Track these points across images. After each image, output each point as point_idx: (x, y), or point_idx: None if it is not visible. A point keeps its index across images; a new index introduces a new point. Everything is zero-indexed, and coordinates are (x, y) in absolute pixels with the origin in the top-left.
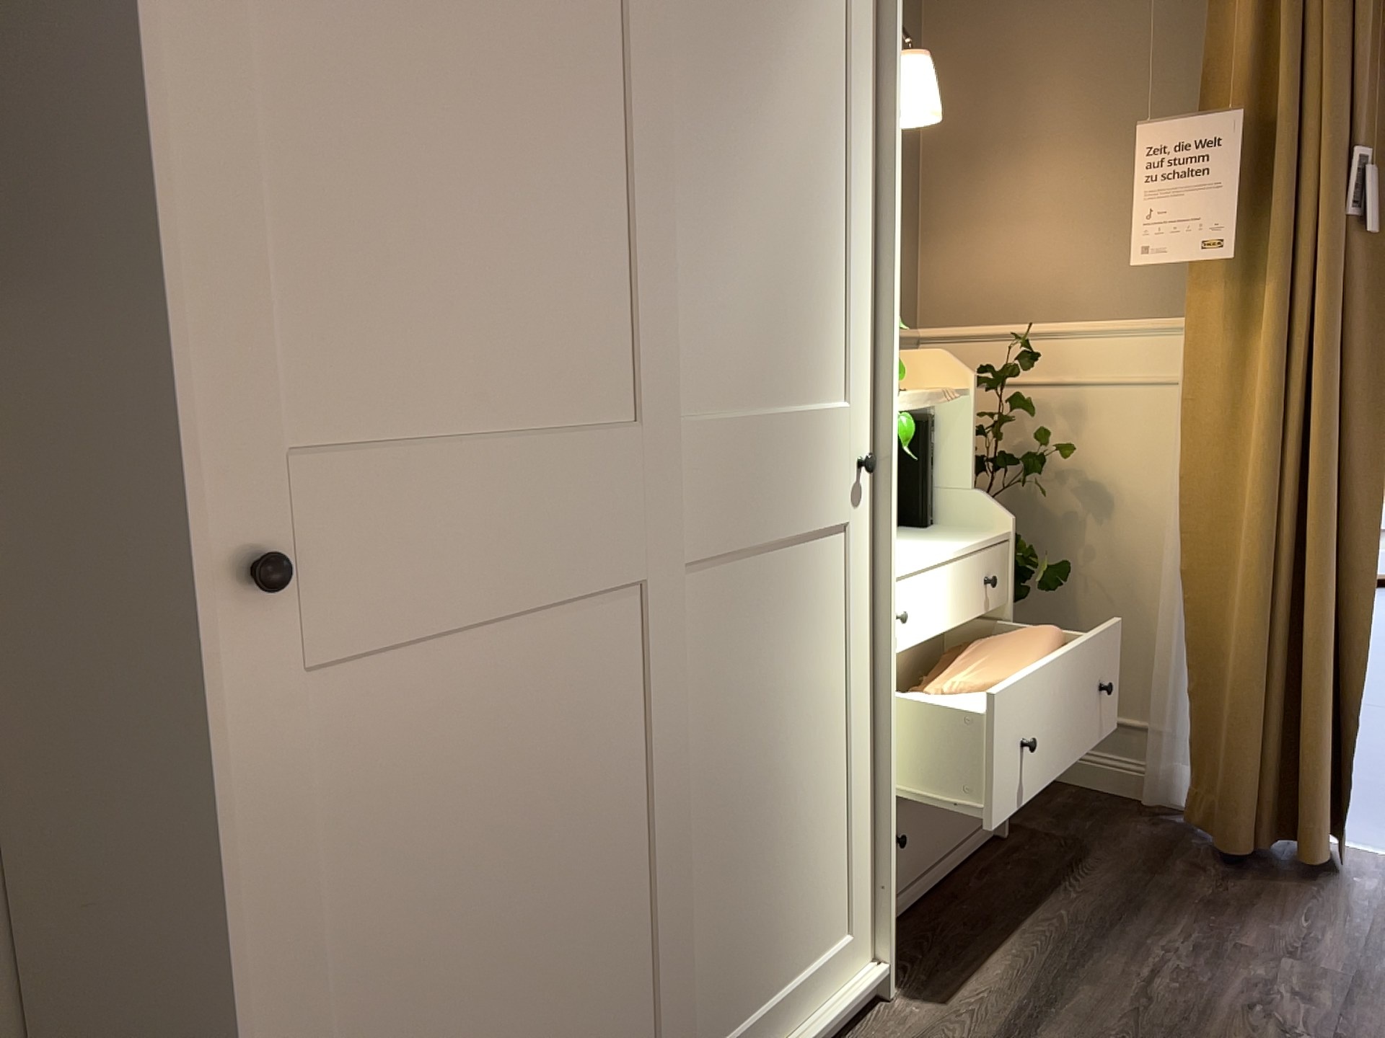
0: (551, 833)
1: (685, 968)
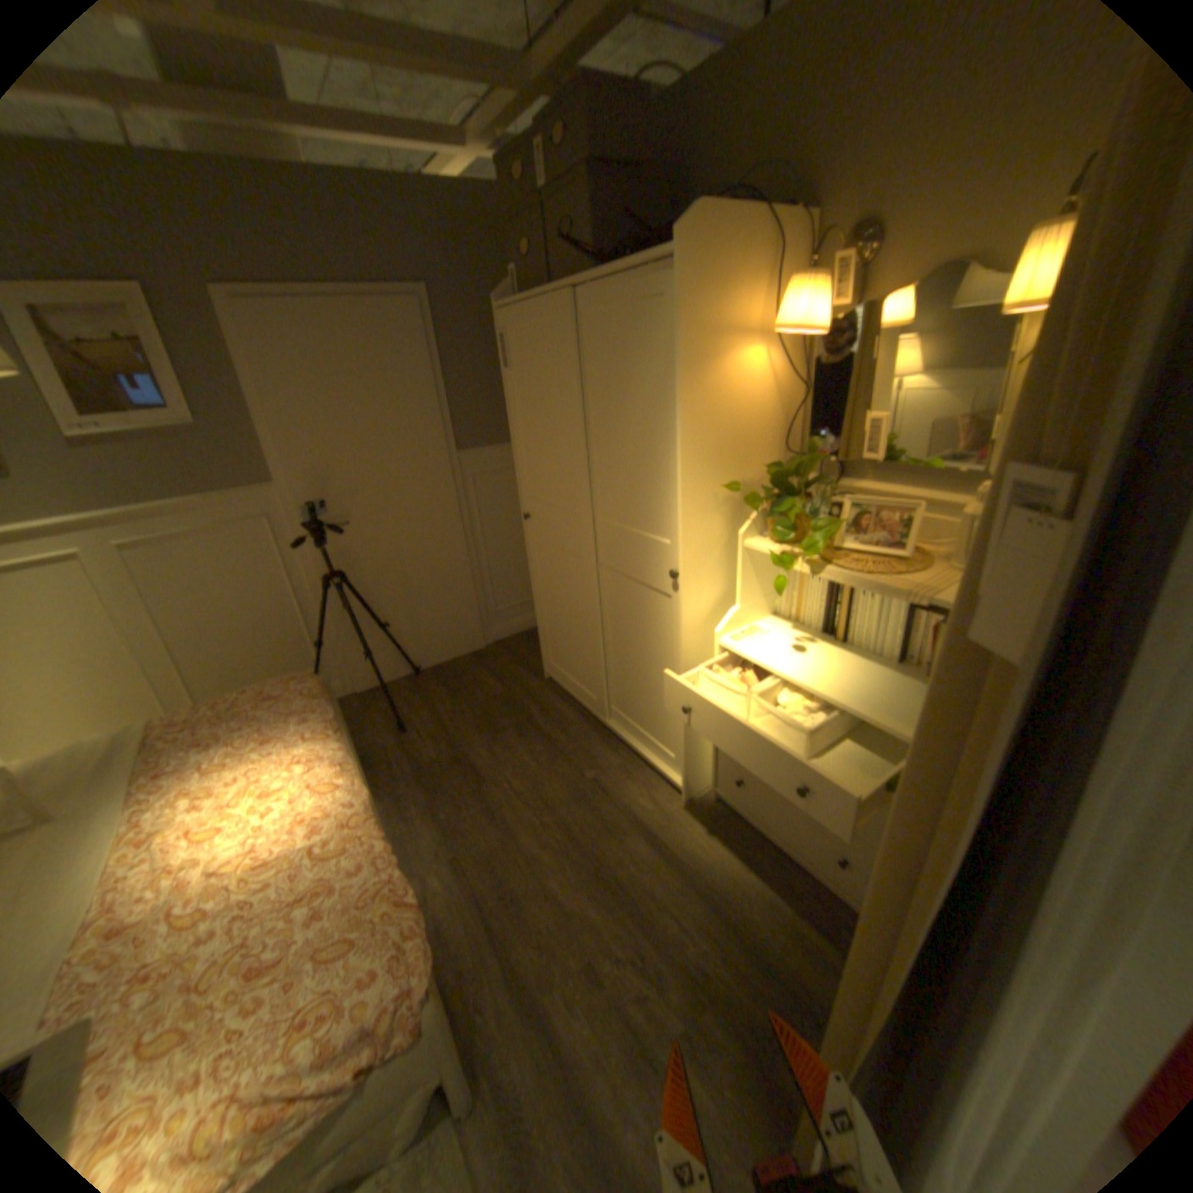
0: (567, 606)
1: (599, 681)
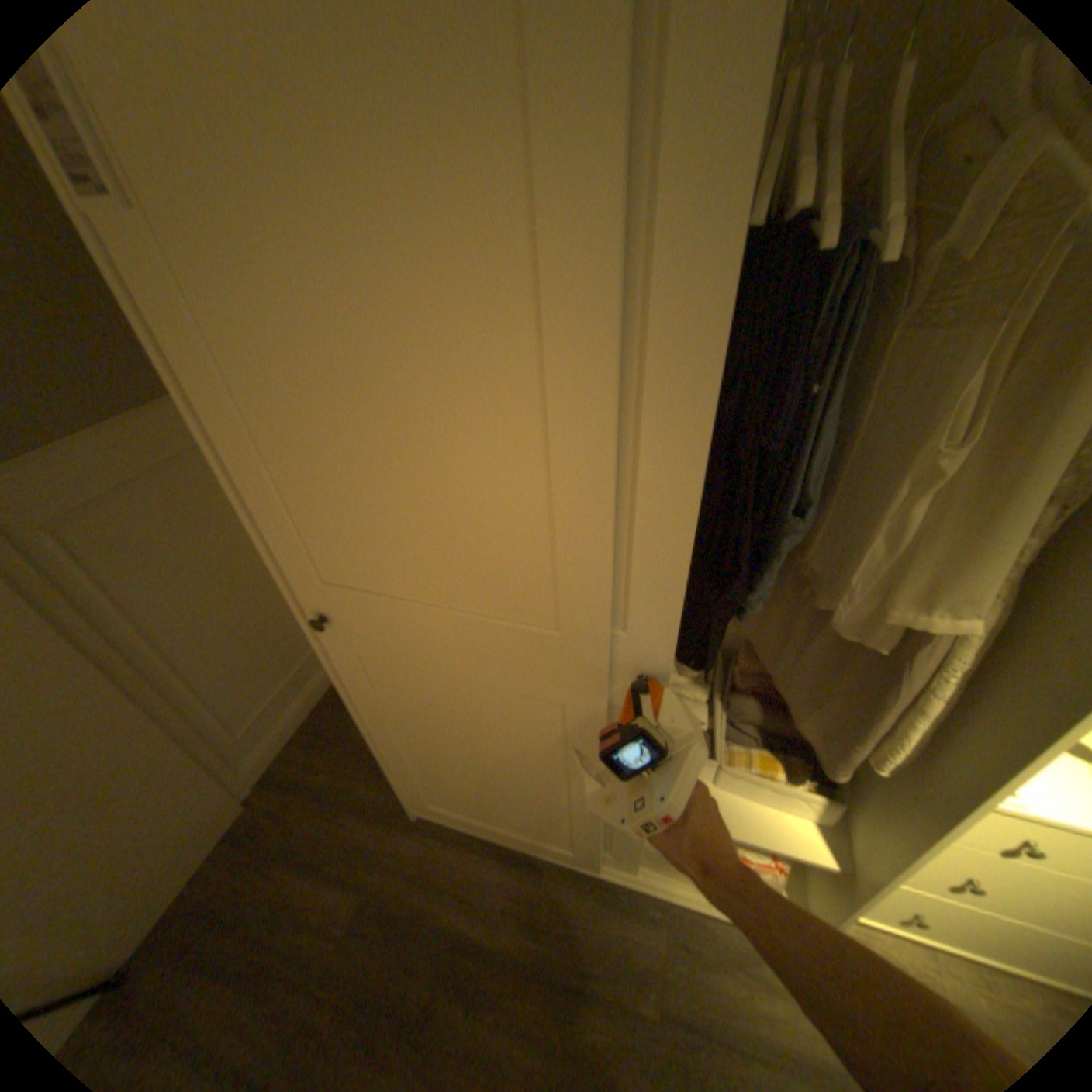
0: (482, 756)
1: (586, 844)
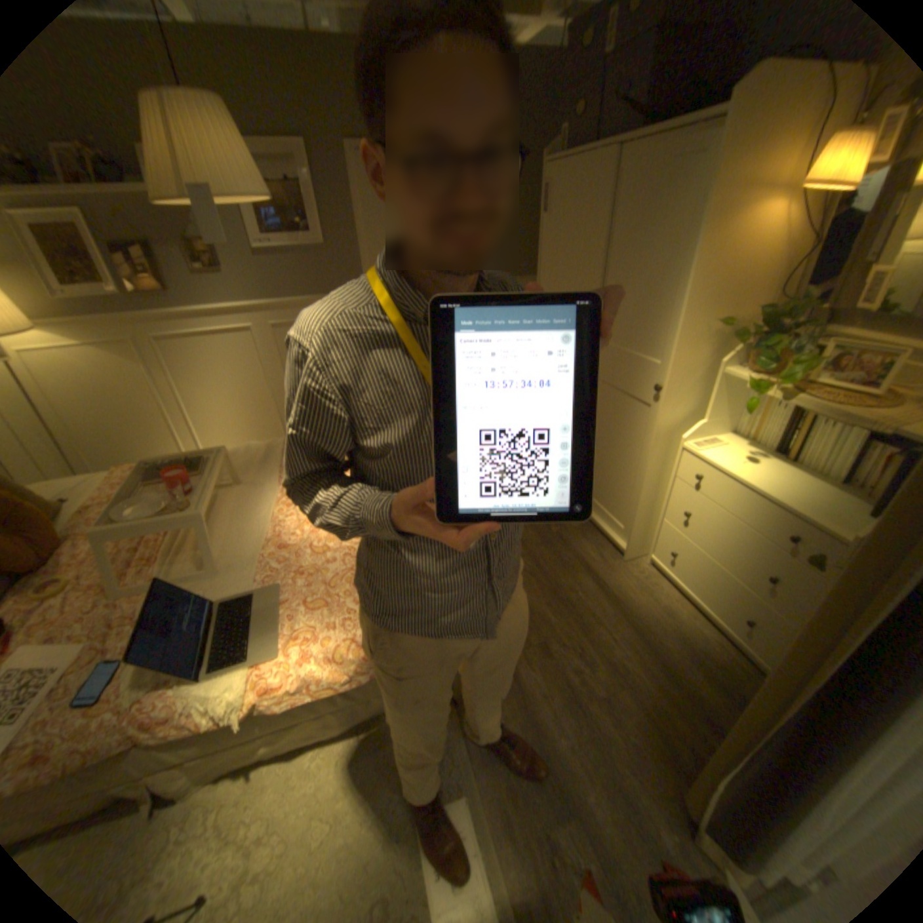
0: None
1: None
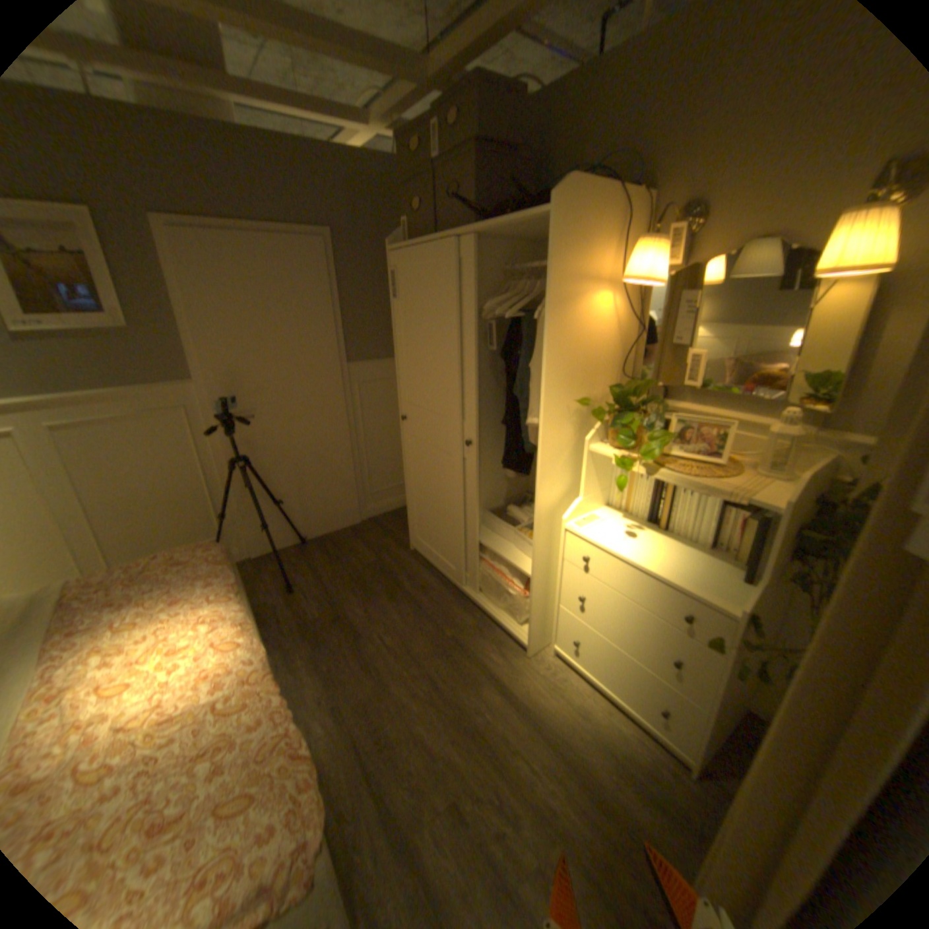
0: (433, 491)
1: (458, 554)
